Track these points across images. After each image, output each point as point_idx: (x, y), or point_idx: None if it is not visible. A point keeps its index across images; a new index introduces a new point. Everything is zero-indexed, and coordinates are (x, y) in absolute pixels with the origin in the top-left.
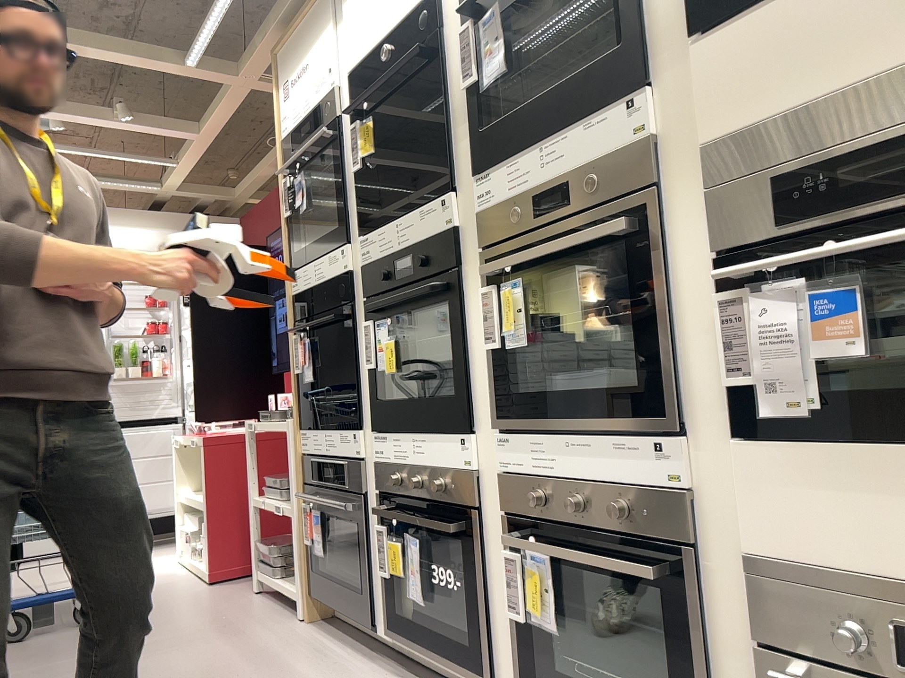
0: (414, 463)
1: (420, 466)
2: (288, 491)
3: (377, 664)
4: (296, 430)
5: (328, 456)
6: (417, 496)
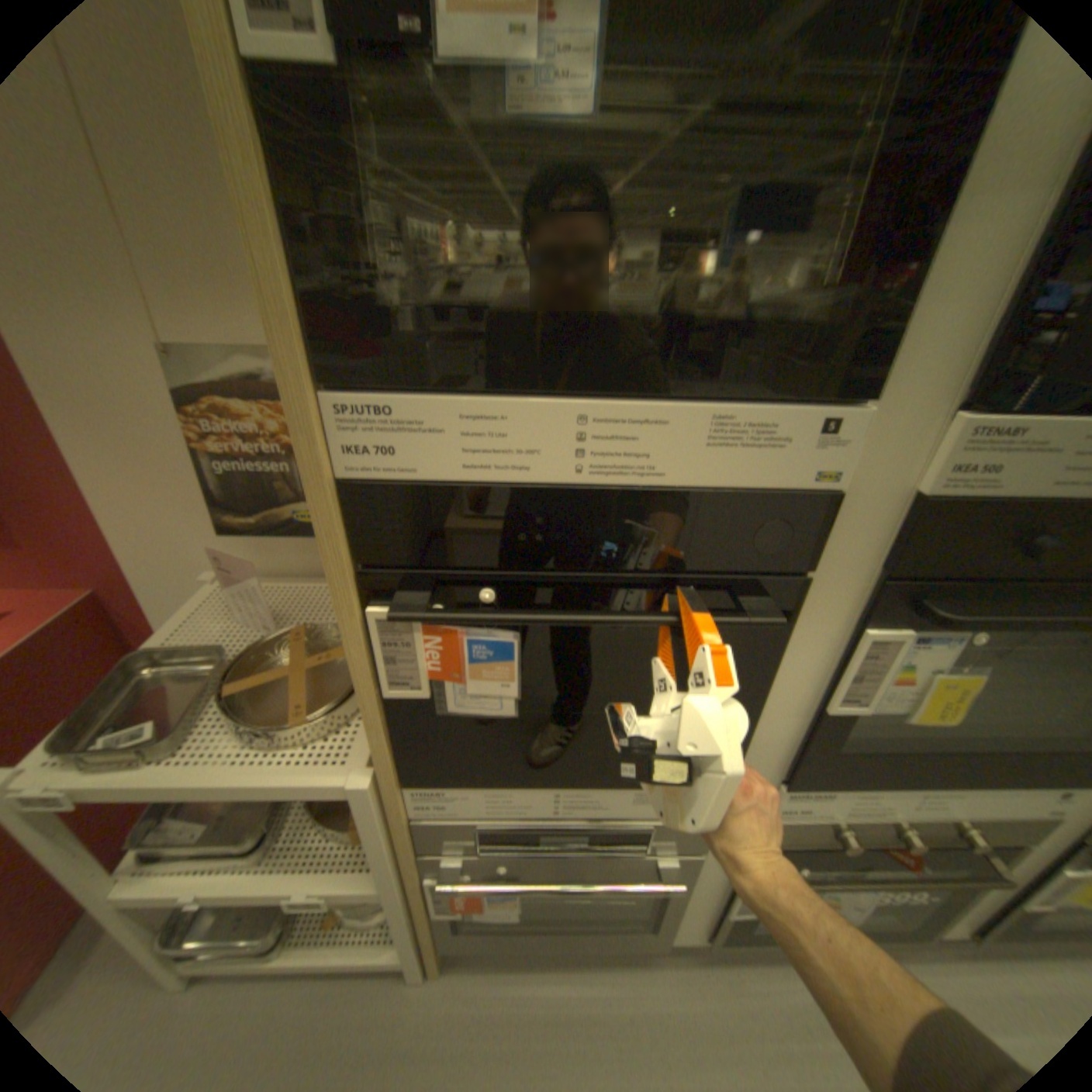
0: (912, 817)
1: (928, 818)
2: (260, 841)
3: (667, 967)
4: (390, 790)
5: (562, 817)
6: (889, 845)
